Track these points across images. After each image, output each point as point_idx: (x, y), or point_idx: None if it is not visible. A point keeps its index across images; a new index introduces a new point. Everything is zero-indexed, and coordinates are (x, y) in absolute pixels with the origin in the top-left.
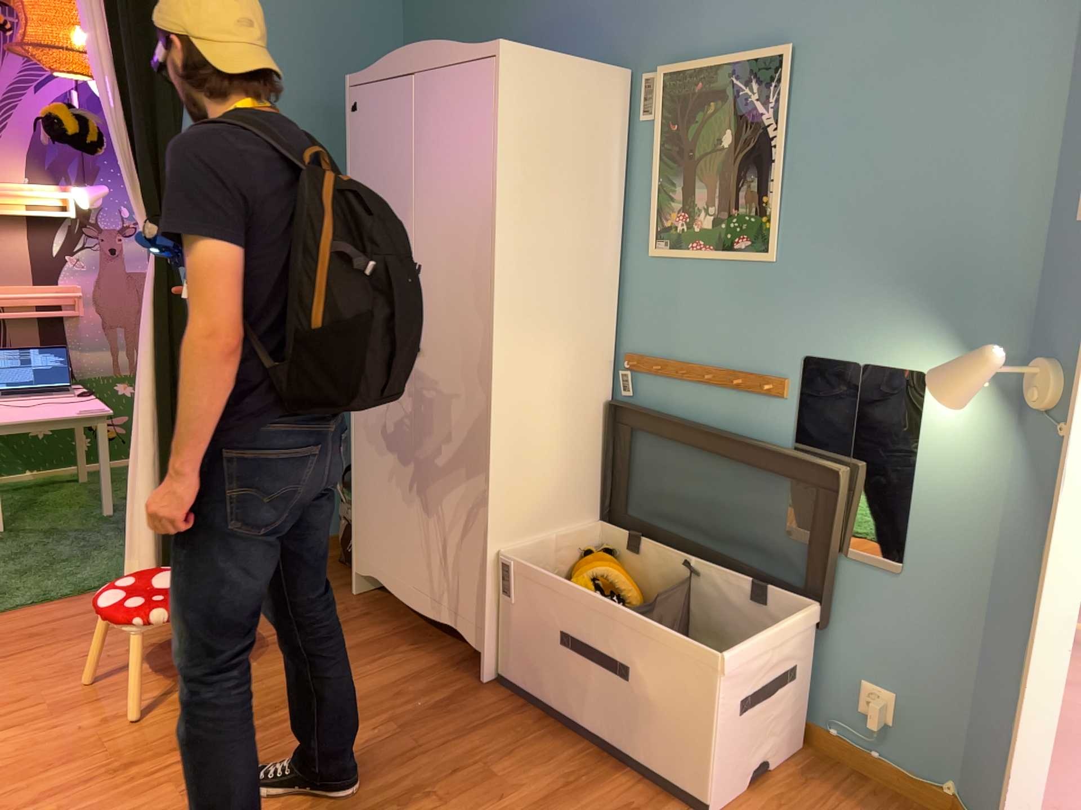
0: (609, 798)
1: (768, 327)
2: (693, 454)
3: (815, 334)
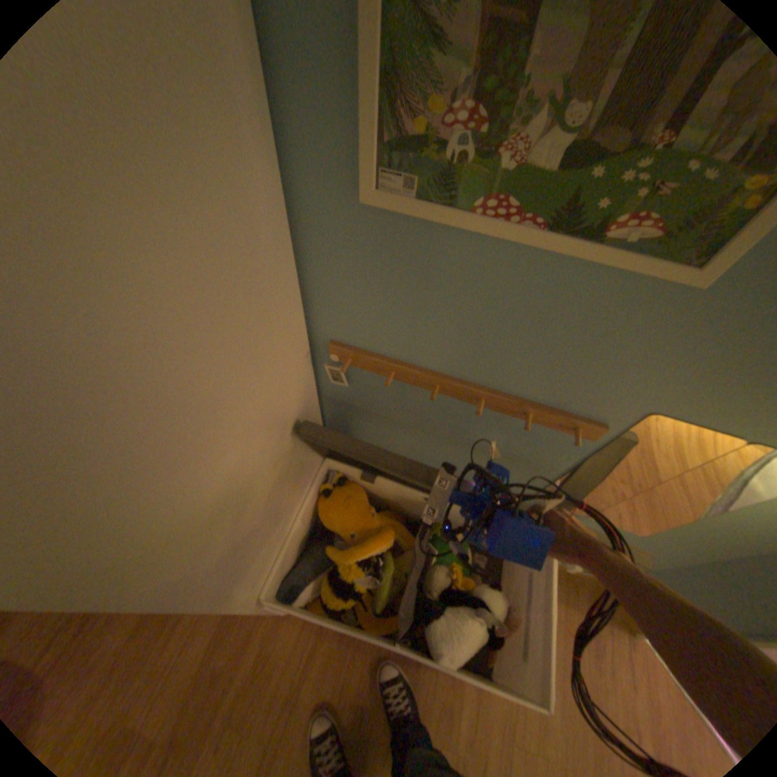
0: (429, 707)
1: (614, 371)
2: (436, 439)
3: (707, 399)
